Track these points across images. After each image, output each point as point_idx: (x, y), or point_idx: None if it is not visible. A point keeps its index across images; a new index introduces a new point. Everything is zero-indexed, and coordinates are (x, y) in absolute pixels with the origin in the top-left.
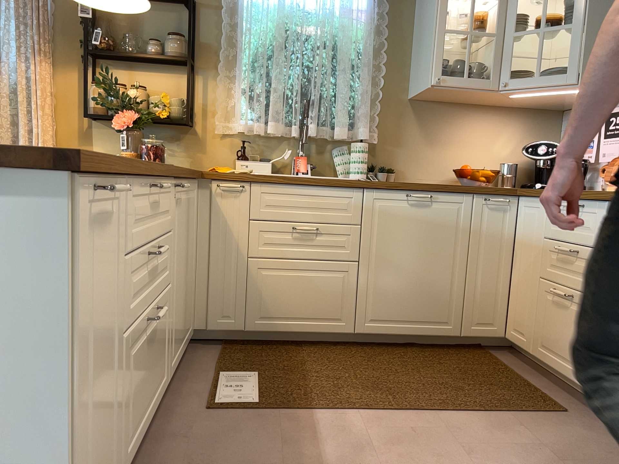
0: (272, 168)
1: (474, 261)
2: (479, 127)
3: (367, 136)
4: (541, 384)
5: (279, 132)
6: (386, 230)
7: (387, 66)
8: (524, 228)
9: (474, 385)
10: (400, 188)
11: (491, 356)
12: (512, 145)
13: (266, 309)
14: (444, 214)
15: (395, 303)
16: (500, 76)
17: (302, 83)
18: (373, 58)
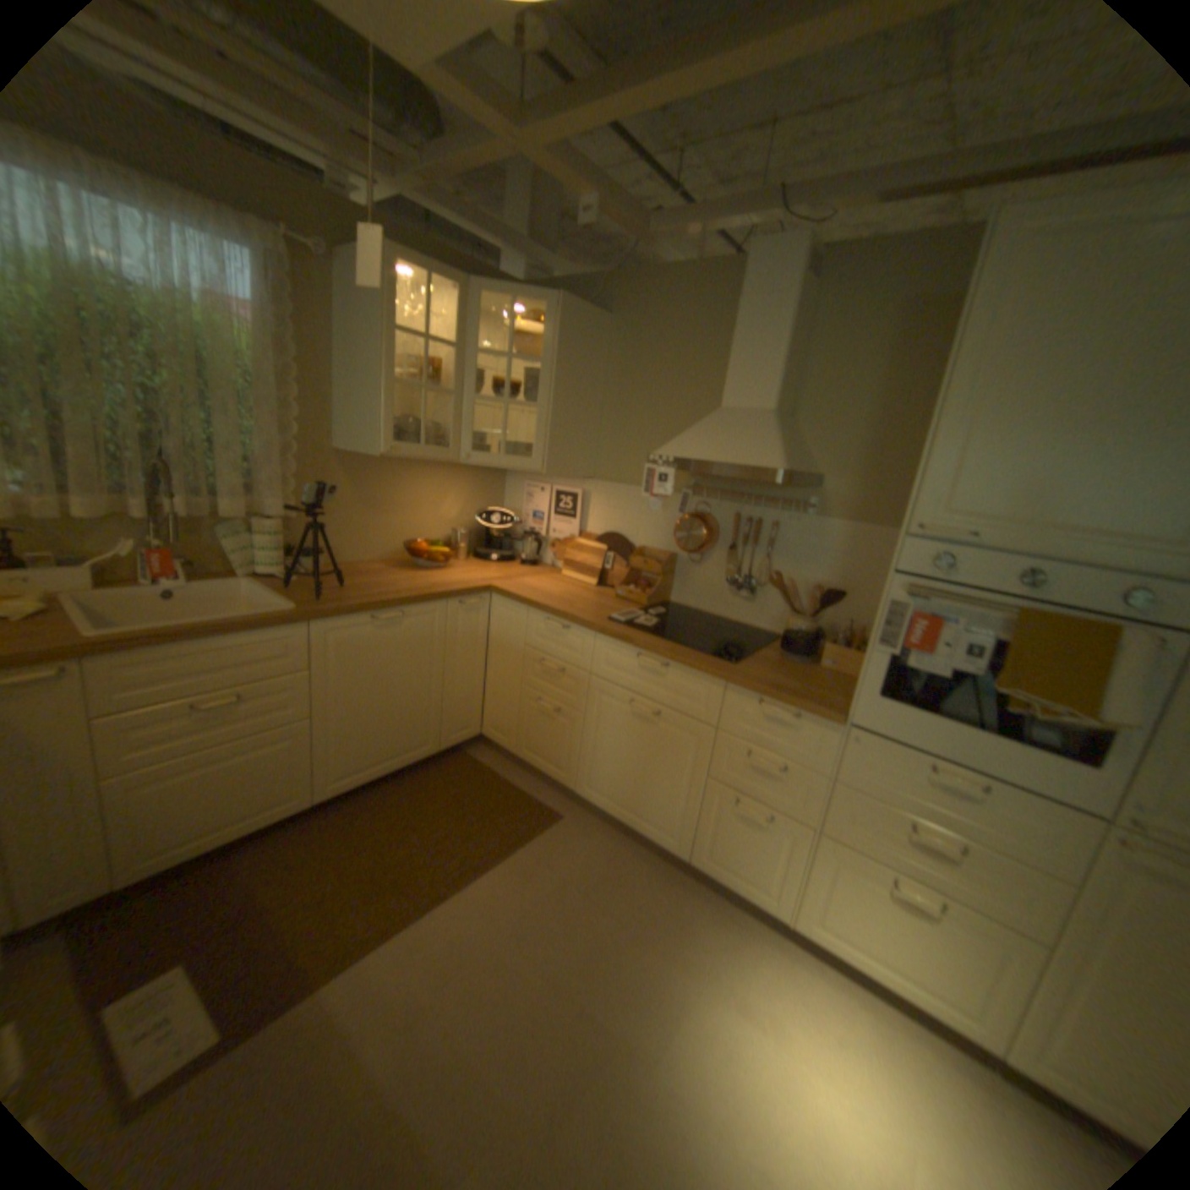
0: (90, 578)
1: (450, 671)
2: (424, 487)
3: (274, 508)
4: (529, 785)
5: (100, 520)
6: (346, 668)
7: (294, 401)
8: (499, 628)
9: (477, 821)
10: (362, 614)
11: (471, 760)
12: (459, 506)
13: (161, 841)
14: (417, 630)
15: (365, 750)
16: (458, 444)
17: (133, 421)
18: (269, 388)
